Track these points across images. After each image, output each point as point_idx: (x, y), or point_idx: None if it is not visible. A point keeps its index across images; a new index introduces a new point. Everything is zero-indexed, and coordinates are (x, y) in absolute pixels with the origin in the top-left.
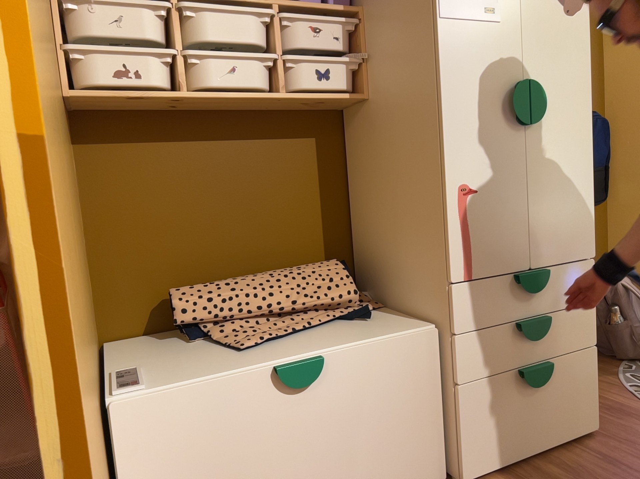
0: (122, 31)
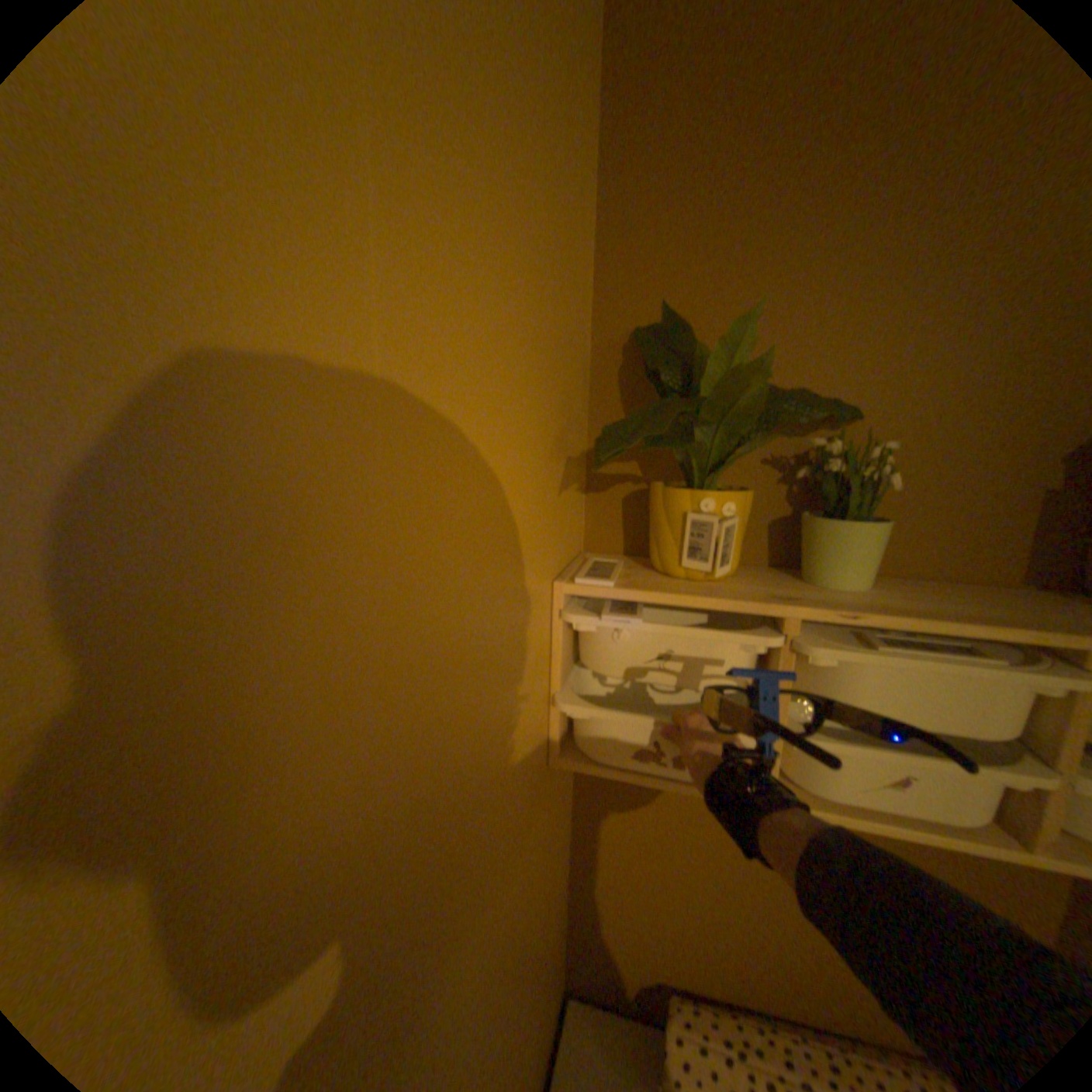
0: (666, 673)
